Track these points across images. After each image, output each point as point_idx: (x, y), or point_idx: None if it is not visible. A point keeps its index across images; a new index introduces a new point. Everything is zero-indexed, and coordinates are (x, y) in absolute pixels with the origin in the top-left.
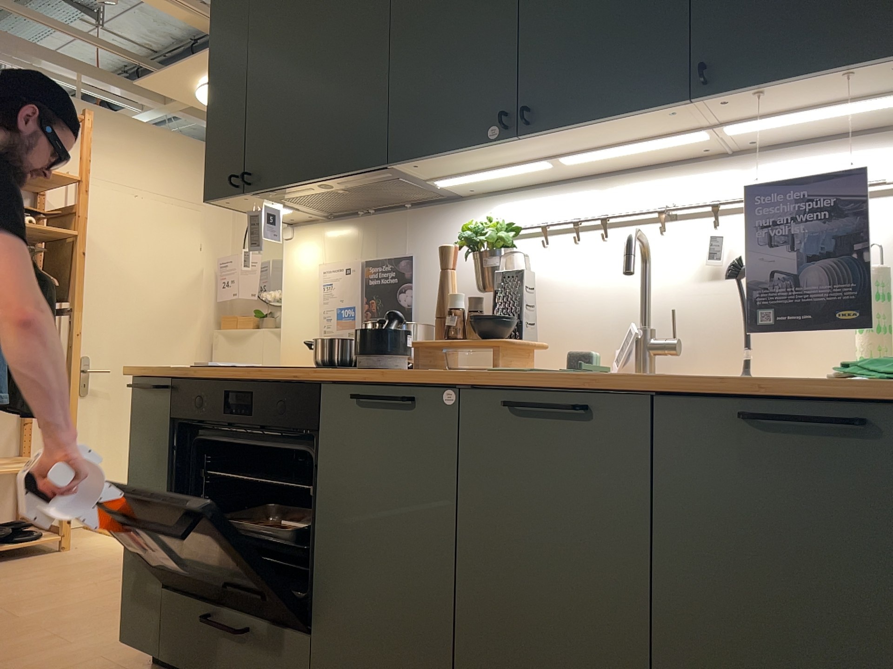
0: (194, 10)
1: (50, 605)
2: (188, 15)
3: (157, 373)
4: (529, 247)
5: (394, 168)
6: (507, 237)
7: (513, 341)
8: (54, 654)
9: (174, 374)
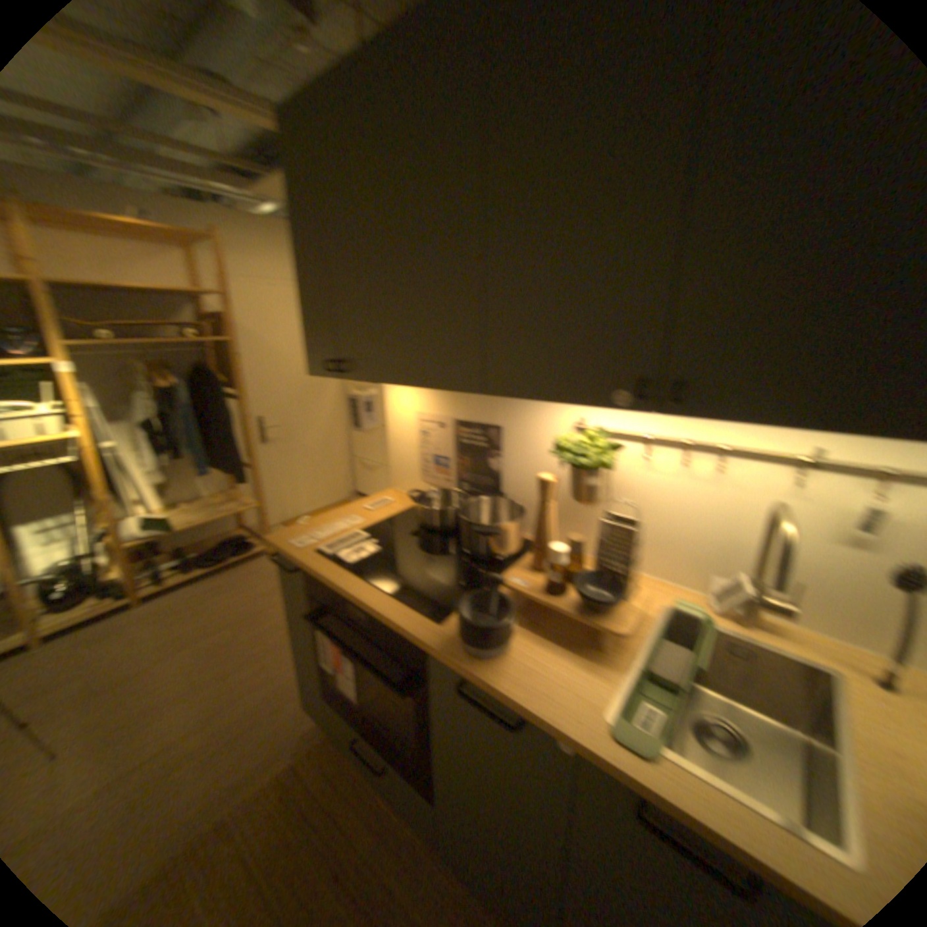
0: (269, 113)
1: (259, 627)
2: (265, 120)
3: (285, 557)
4: (626, 453)
5: (485, 388)
6: (607, 462)
7: (620, 617)
8: (262, 693)
9: (299, 561)
